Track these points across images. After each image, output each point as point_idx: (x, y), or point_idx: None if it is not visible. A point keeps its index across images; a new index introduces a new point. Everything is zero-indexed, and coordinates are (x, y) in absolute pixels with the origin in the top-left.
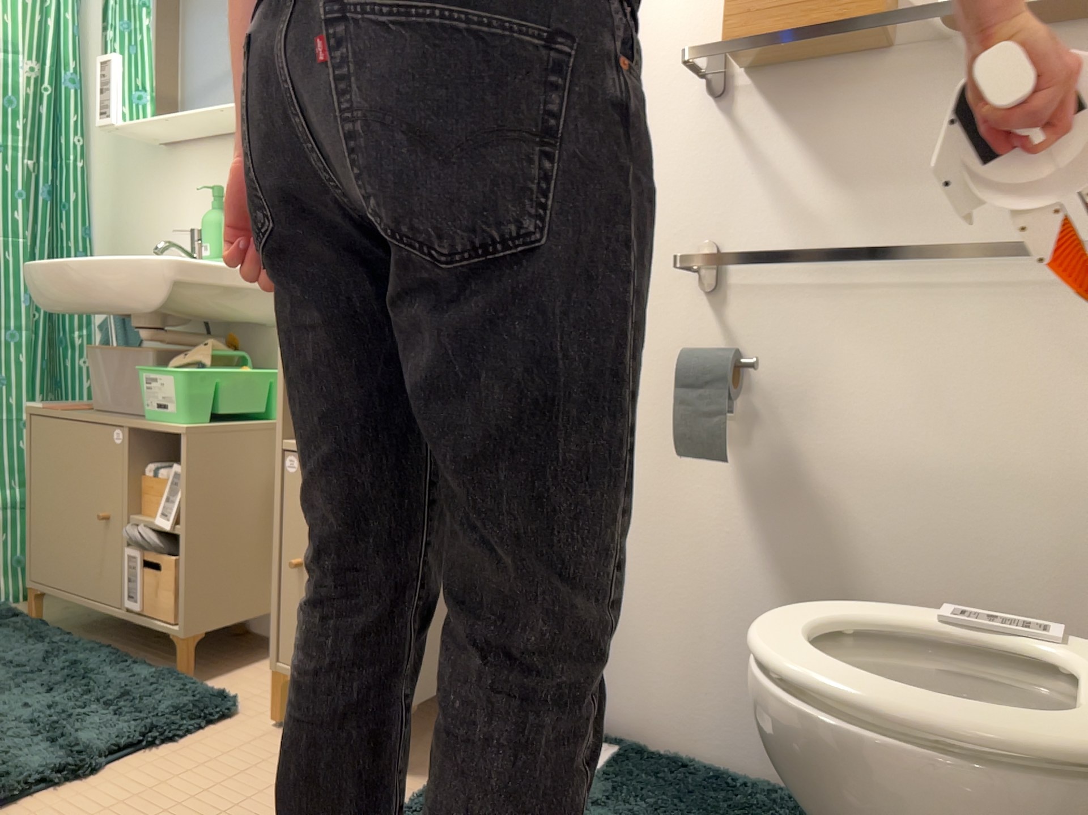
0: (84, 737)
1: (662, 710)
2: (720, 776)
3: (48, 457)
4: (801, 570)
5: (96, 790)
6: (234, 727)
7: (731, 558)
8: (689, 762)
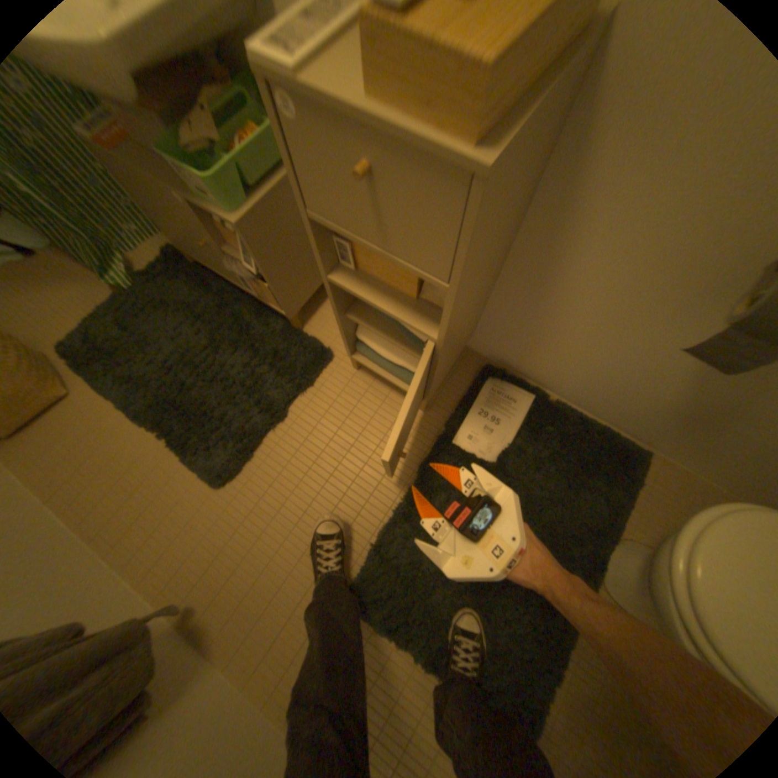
0: (273, 395)
1: (566, 386)
2: (588, 425)
3: (133, 186)
4: (716, 391)
5: (293, 429)
6: (338, 370)
7: (665, 366)
8: (573, 411)
